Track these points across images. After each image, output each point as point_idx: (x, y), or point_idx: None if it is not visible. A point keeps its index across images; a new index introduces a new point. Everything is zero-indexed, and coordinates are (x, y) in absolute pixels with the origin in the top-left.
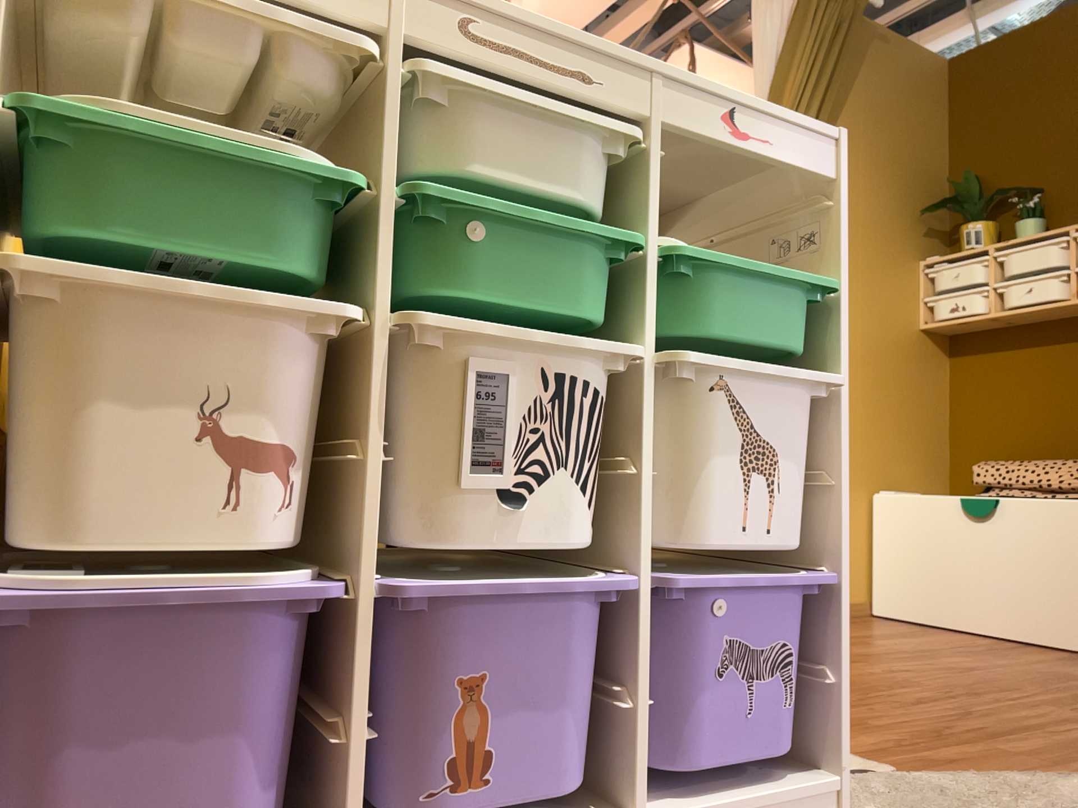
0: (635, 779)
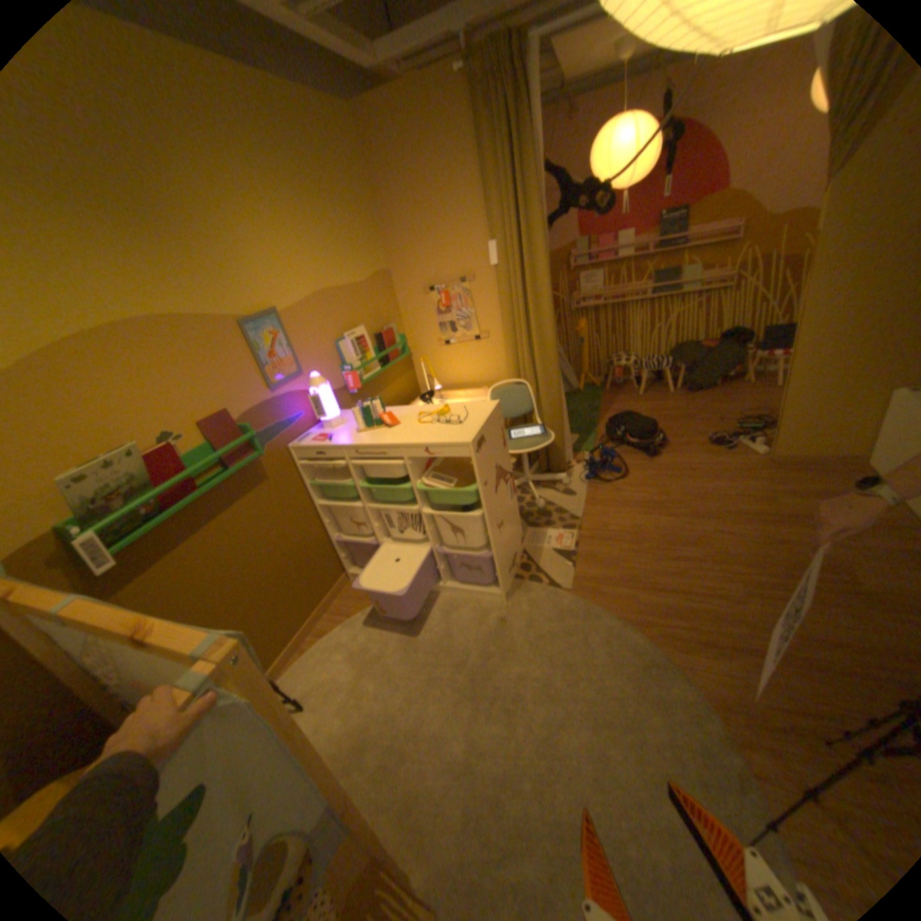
0: (445, 580)
